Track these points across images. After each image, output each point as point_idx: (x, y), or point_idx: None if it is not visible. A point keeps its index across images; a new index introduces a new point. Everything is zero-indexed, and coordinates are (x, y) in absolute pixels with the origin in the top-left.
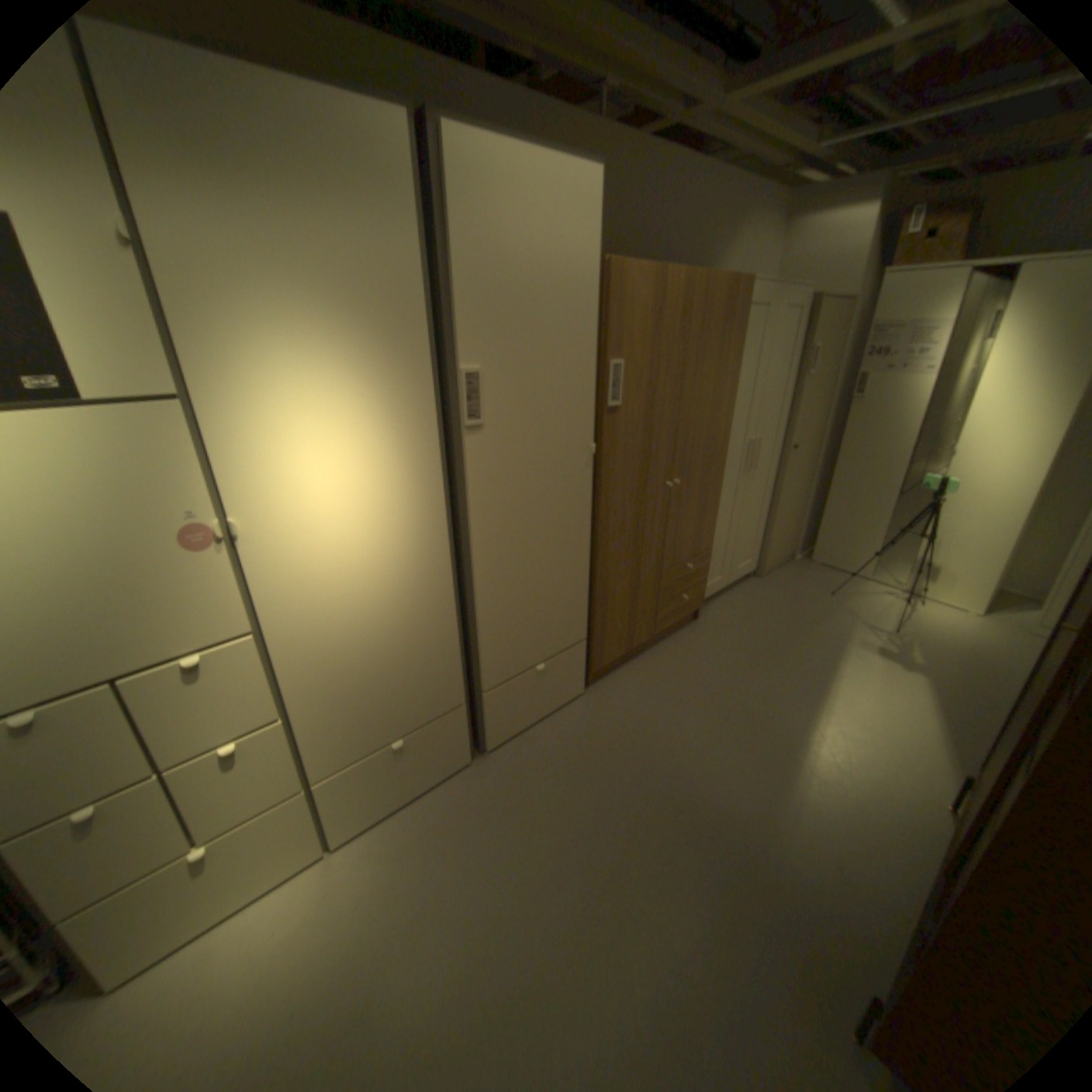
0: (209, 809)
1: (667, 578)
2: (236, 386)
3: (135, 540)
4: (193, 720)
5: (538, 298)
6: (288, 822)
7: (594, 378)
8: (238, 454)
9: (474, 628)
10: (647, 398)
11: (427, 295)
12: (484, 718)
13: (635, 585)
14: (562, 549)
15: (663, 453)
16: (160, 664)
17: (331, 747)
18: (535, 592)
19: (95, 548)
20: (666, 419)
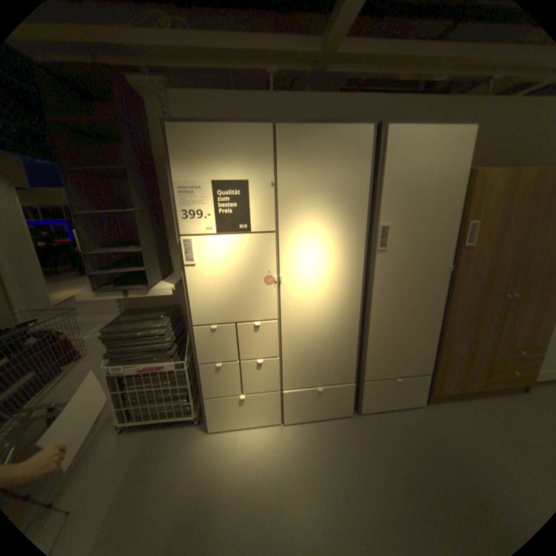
0: (250, 382)
1: (503, 356)
2: (292, 229)
3: (253, 277)
4: (253, 346)
5: (428, 191)
6: (272, 401)
7: (458, 230)
8: (288, 253)
9: (366, 347)
10: (497, 242)
11: (371, 193)
12: (364, 395)
13: (474, 354)
14: (424, 319)
15: (507, 276)
16: (249, 322)
17: (294, 377)
18: (403, 338)
19: (243, 278)
20: (512, 256)
